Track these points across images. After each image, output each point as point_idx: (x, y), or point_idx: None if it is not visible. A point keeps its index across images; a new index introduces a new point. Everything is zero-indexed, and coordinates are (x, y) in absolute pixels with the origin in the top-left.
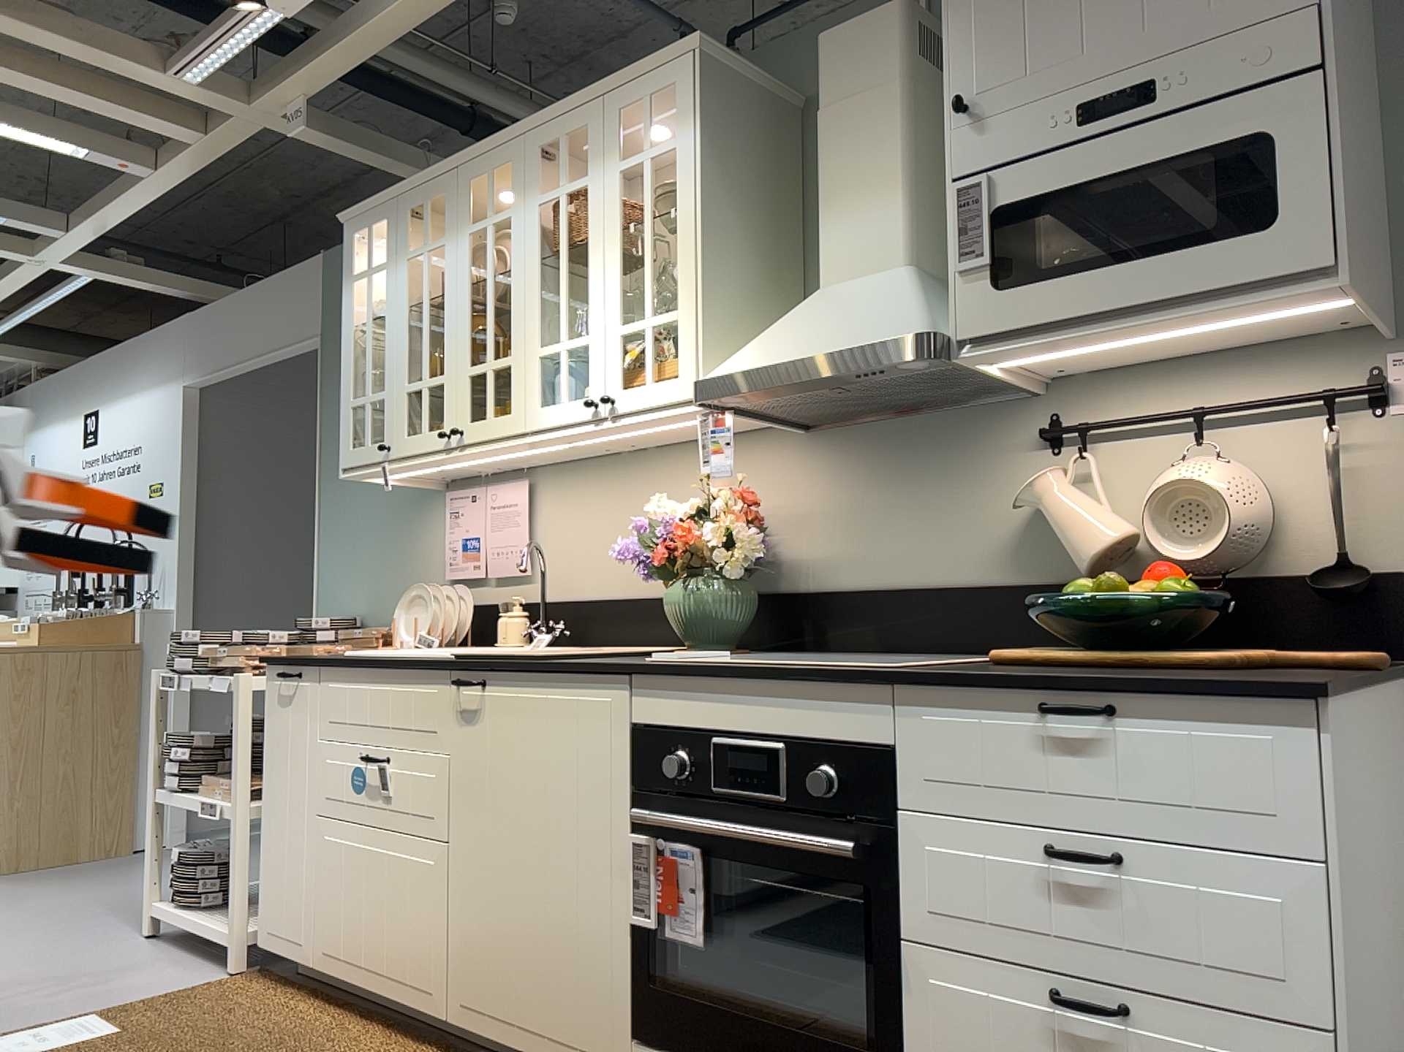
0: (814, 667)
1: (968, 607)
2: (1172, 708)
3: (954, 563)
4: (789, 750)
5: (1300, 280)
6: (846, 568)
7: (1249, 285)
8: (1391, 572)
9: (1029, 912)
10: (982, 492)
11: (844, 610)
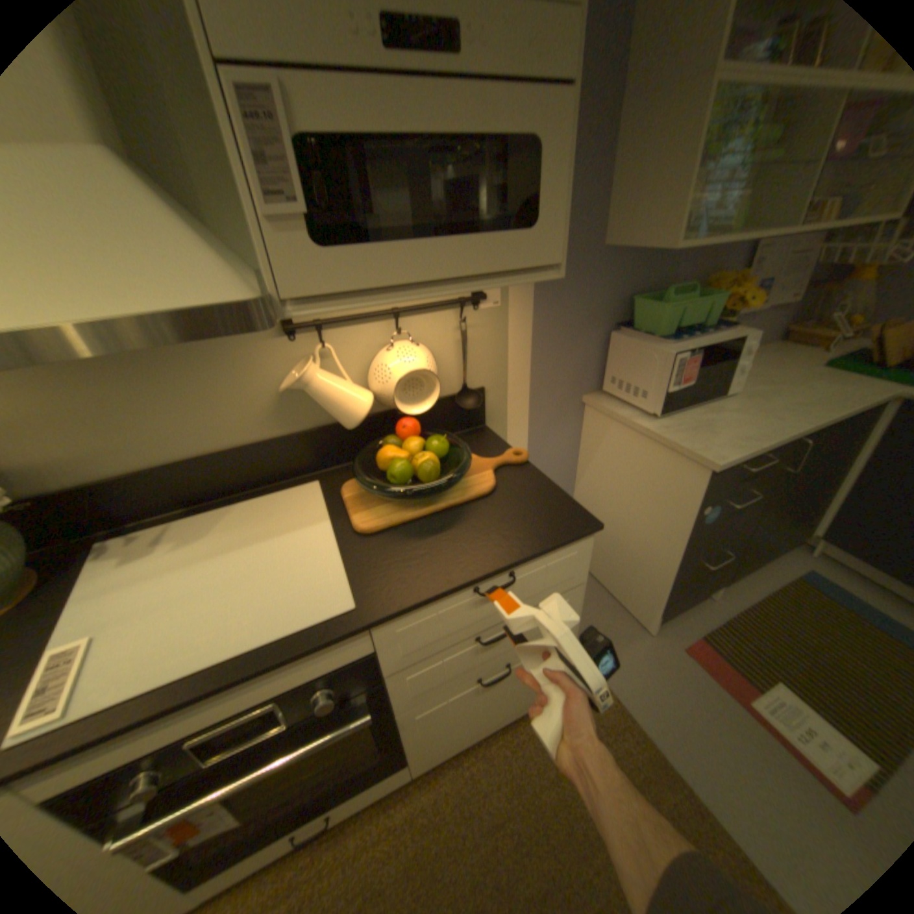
0: (274, 643)
1: (250, 459)
2: (537, 559)
3: (225, 431)
4: (277, 703)
5: (540, 267)
6: (105, 458)
7: (513, 267)
8: (481, 389)
9: (466, 665)
10: (233, 375)
11: (123, 492)
